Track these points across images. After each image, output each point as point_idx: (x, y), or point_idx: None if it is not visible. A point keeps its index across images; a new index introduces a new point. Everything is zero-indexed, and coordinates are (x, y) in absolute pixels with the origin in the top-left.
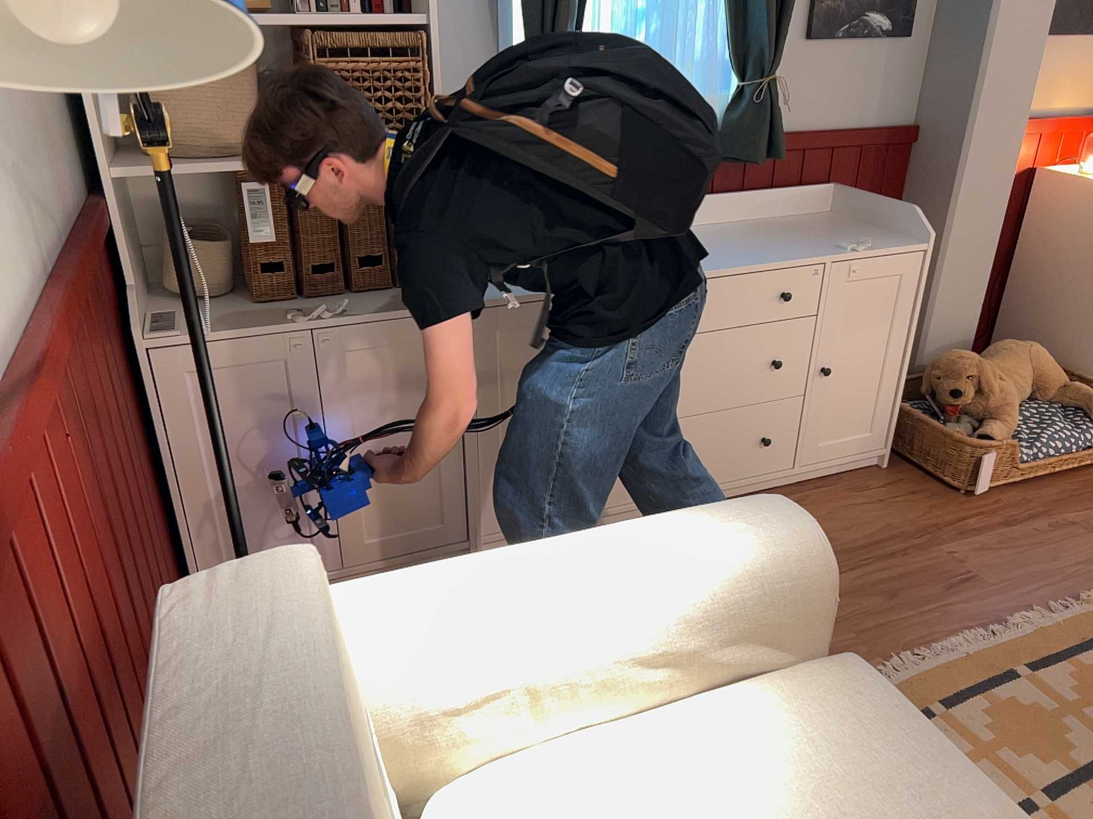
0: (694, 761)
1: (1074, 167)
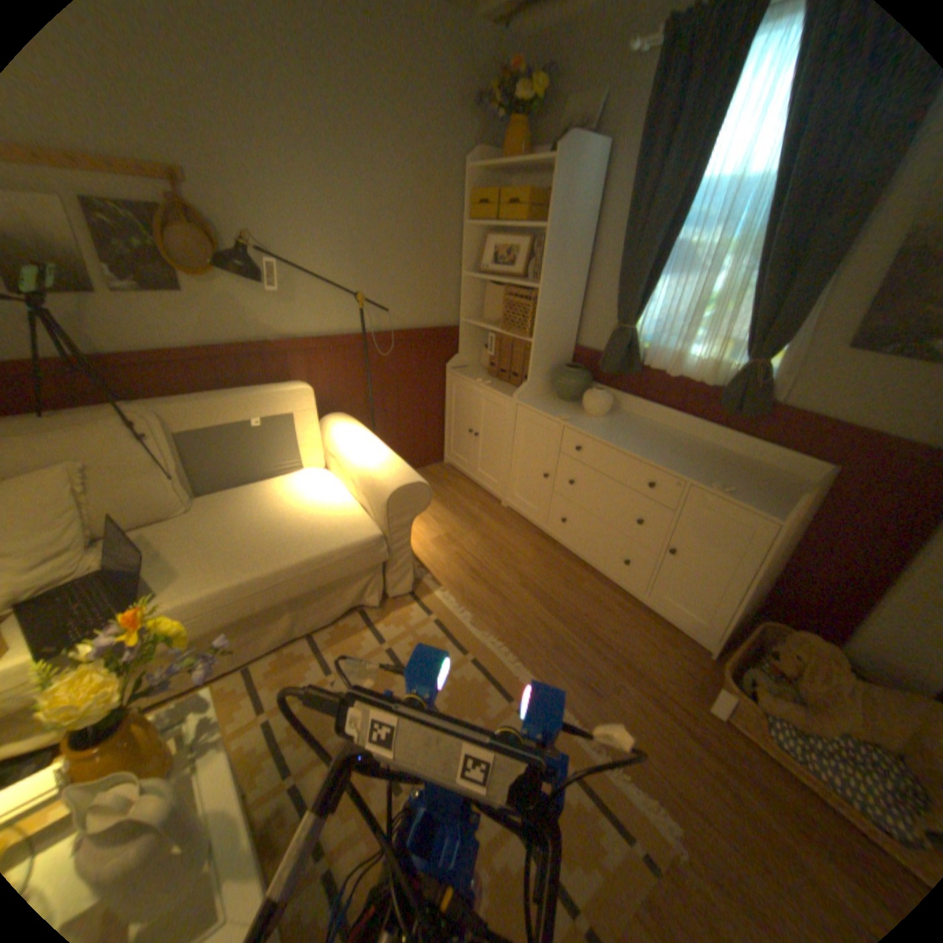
0: (330, 501)
1: None
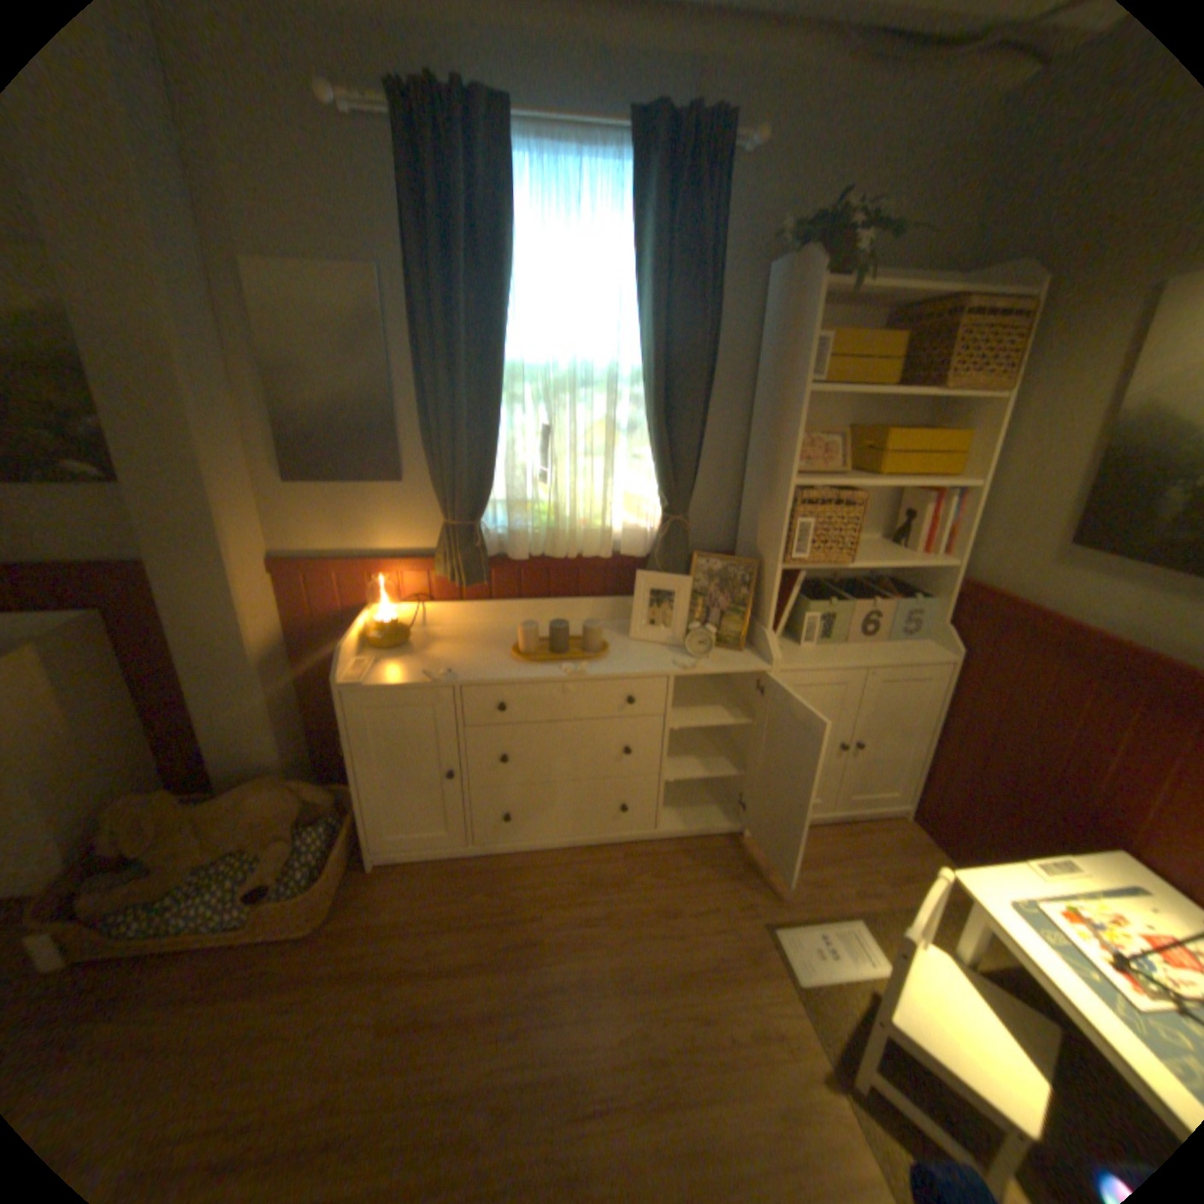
0: None
1: (403, 607)
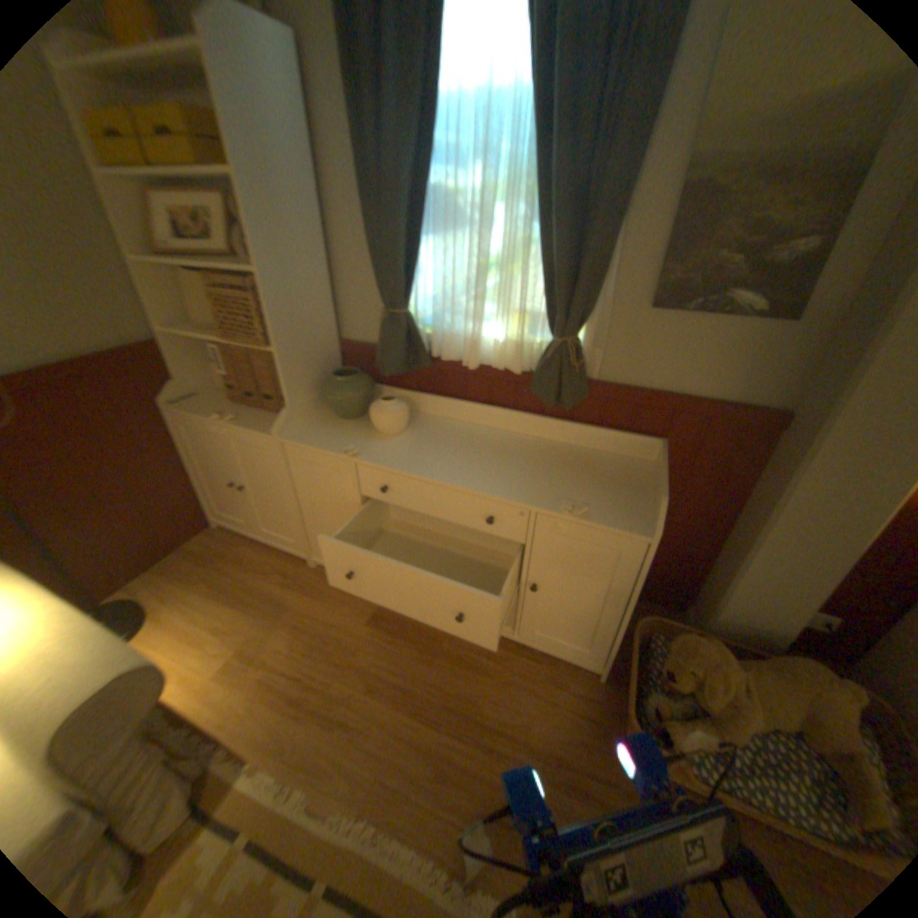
0: None
1: None
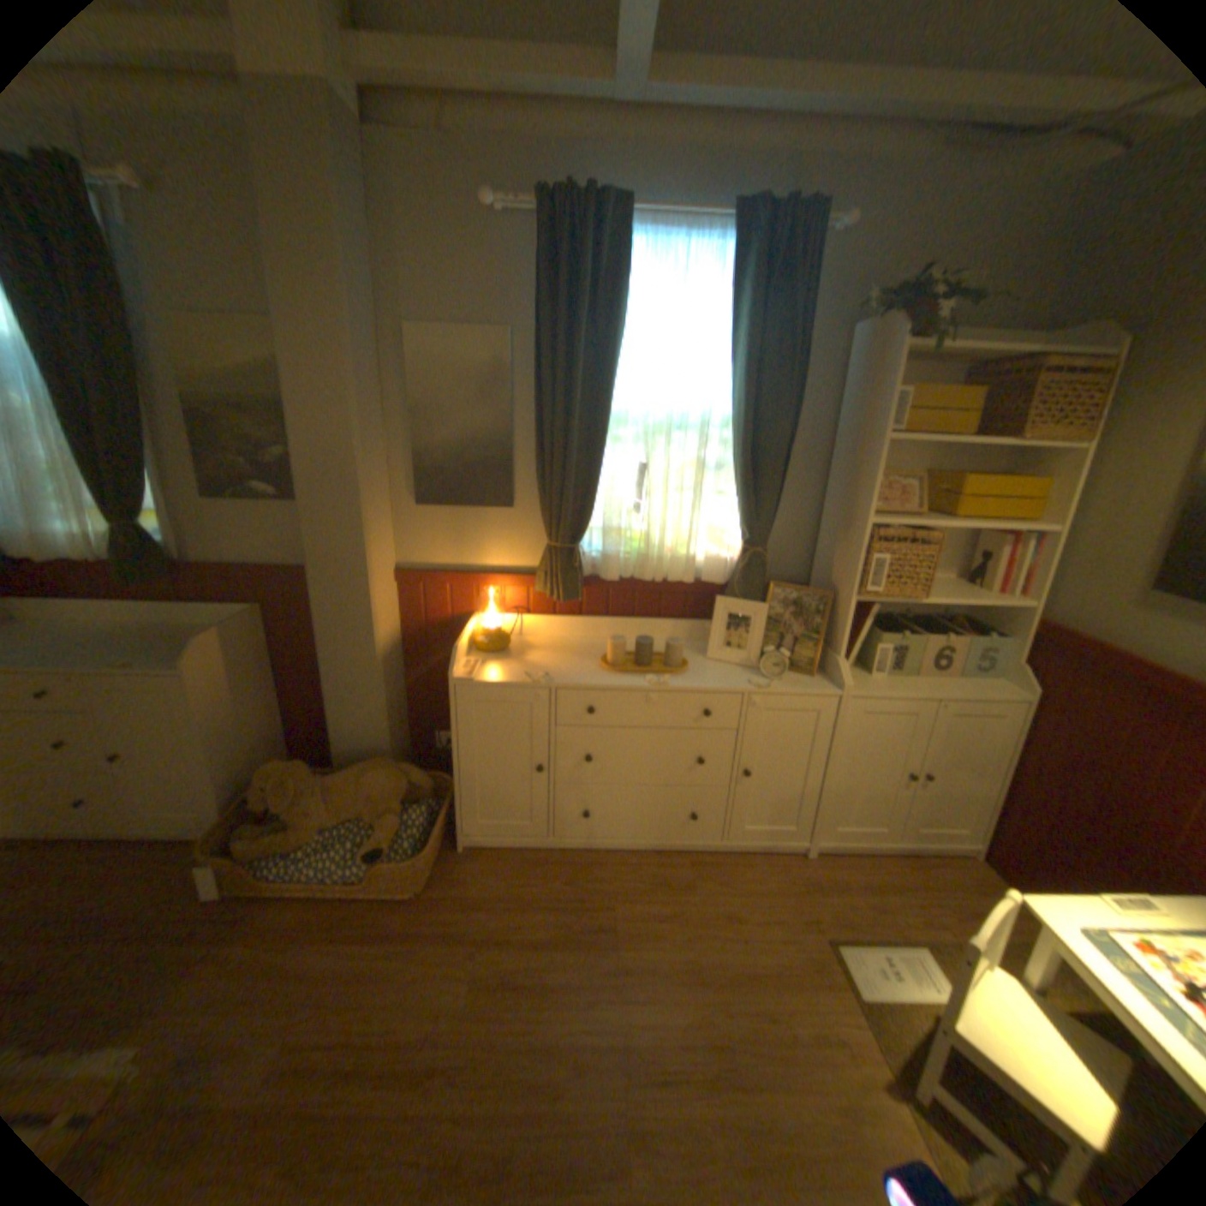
0: None
1: (505, 617)
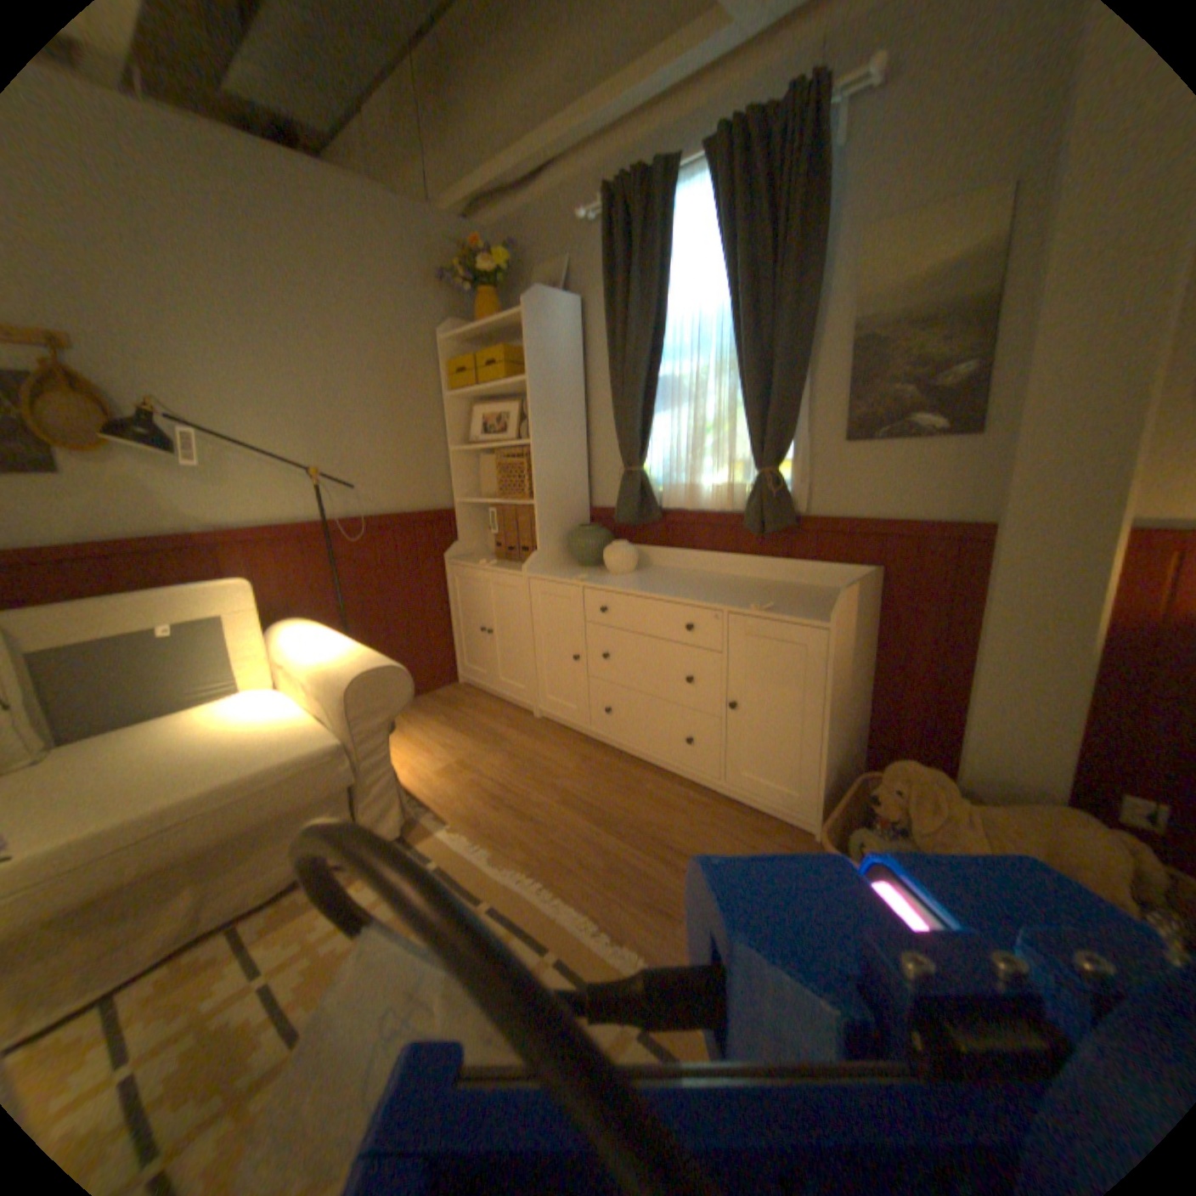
0: (269, 719)
1: None
